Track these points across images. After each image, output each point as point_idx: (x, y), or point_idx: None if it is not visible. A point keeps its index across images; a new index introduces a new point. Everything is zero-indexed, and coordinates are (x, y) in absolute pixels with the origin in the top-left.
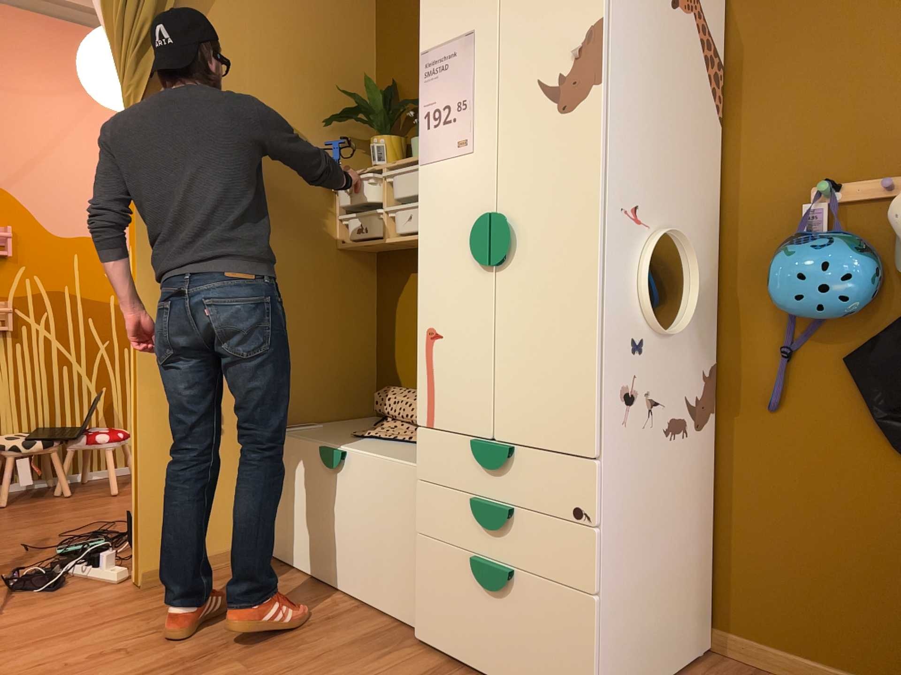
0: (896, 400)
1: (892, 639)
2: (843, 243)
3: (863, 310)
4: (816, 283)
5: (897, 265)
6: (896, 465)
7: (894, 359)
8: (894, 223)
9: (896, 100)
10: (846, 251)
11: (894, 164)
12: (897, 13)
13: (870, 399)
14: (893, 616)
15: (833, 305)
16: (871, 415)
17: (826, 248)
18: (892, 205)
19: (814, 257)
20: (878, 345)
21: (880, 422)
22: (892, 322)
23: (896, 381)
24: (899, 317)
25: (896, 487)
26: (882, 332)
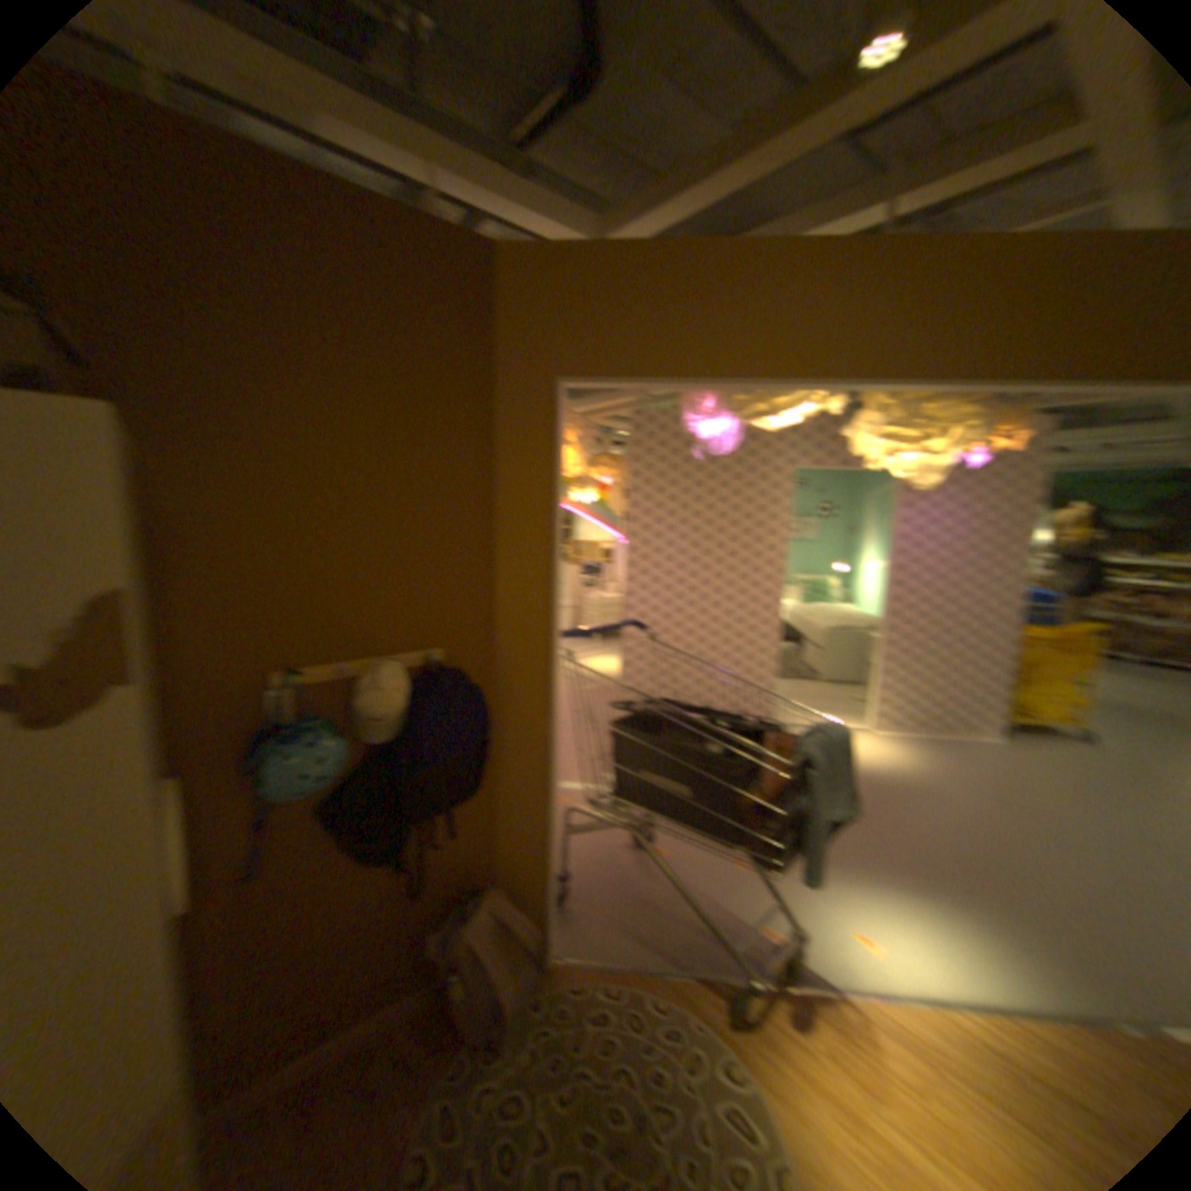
0: (355, 831)
1: (358, 991)
2: (320, 732)
3: (331, 777)
4: (310, 778)
5: (354, 736)
6: (353, 873)
7: (354, 804)
8: (360, 711)
9: (334, 598)
10: (326, 740)
11: (337, 651)
12: (331, 525)
13: (337, 839)
14: (357, 976)
15: (318, 786)
16: (338, 850)
17: (312, 743)
18: (351, 694)
19: (307, 756)
20: (341, 798)
21: (343, 851)
22: (343, 773)
23: (355, 818)
24: (348, 767)
25: (353, 888)
26: (340, 784)
